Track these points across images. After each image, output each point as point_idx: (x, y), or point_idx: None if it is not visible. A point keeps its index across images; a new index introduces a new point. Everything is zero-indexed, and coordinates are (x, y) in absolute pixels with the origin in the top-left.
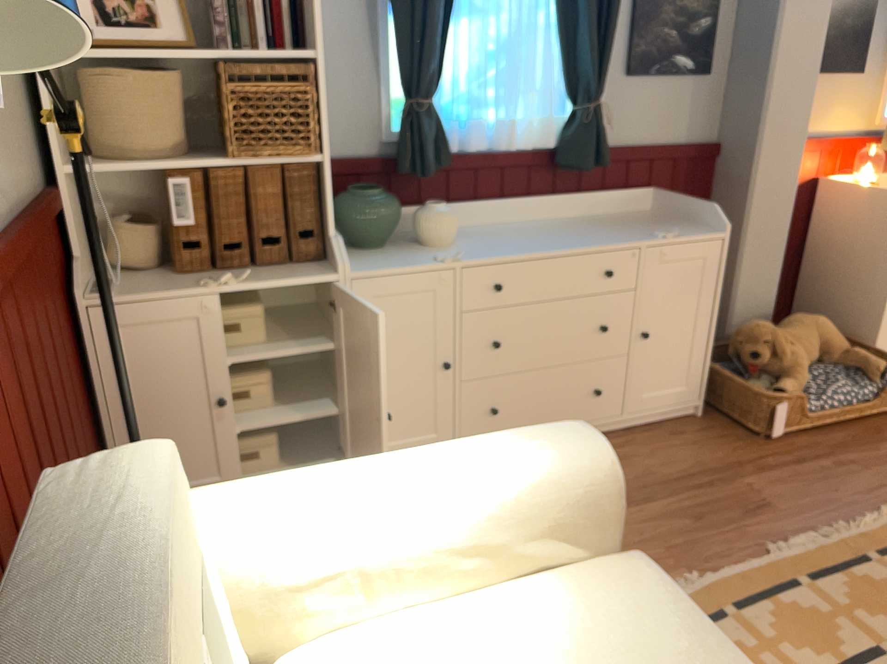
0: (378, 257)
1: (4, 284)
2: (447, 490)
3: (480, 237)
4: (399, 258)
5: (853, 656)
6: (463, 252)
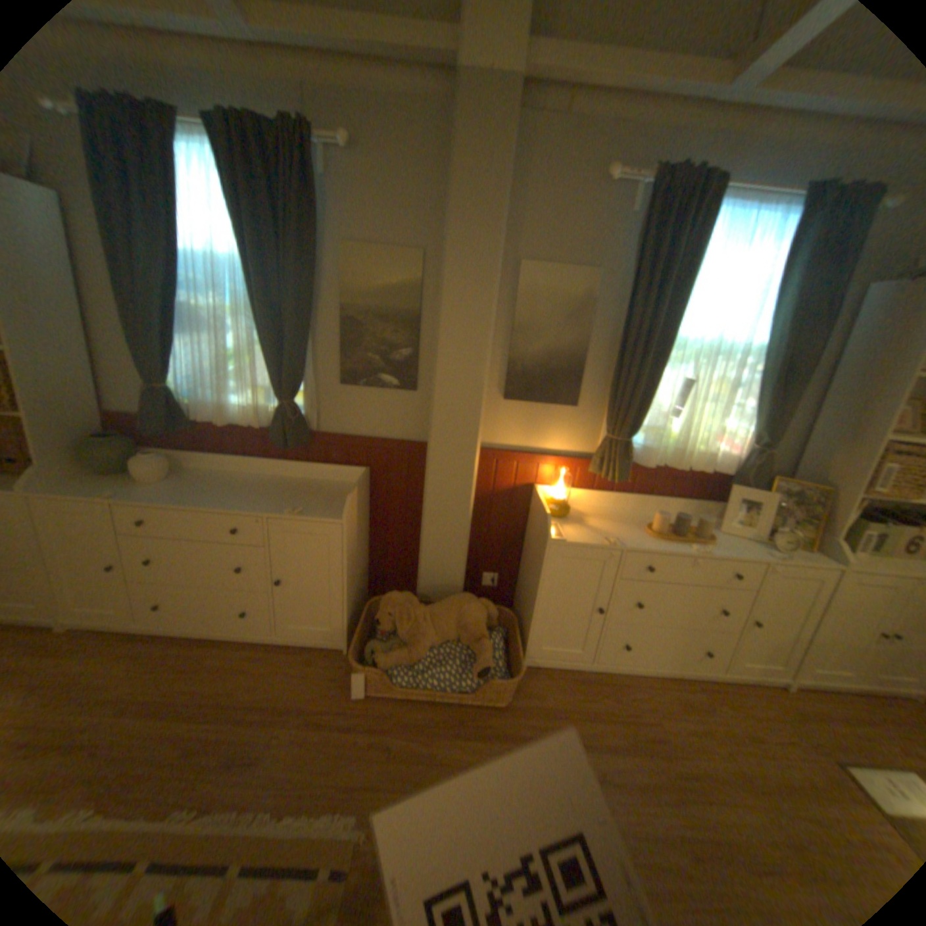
0: (84, 485)
1: None
2: None
3: (186, 483)
4: (86, 490)
5: None
6: (111, 495)
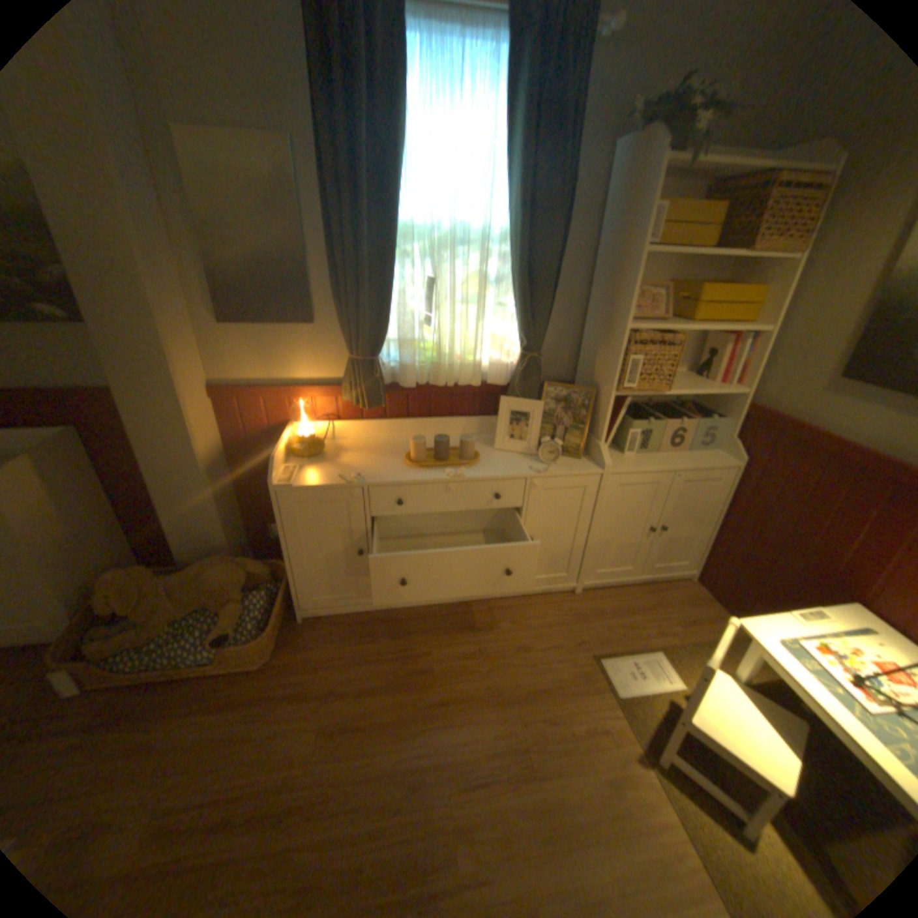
0: None
1: None
2: None
3: None
4: None
5: None
6: None
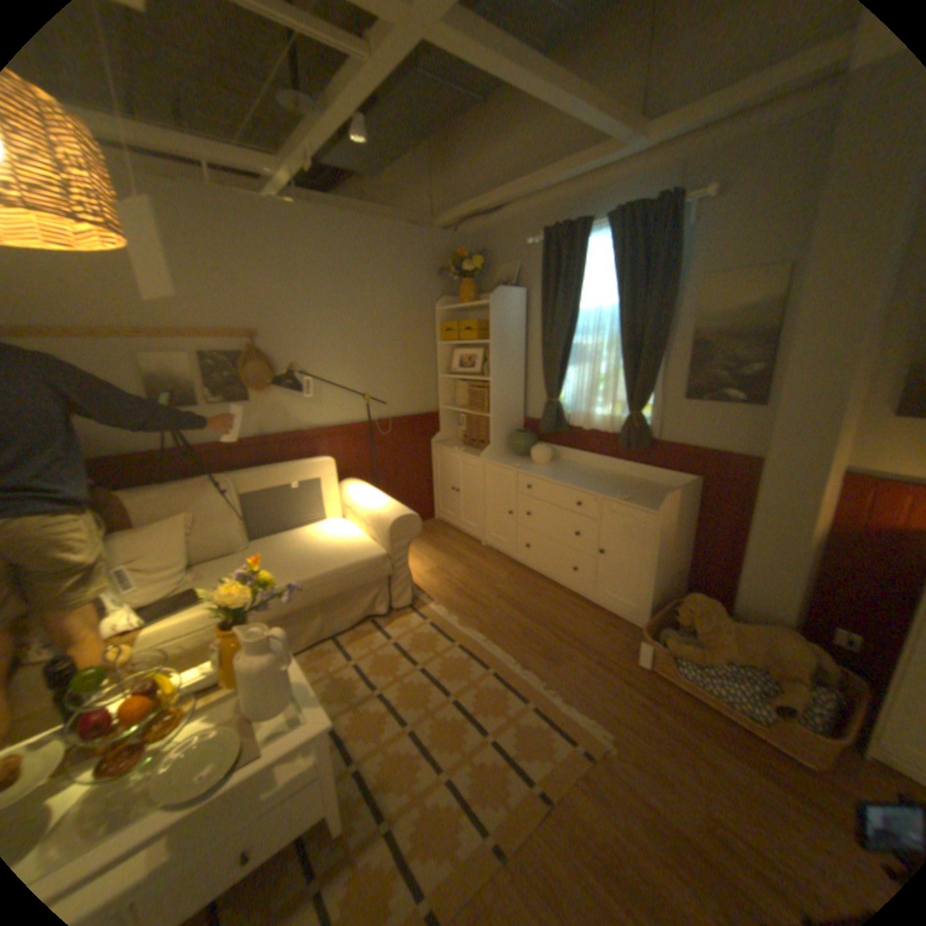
0: (508, 459)
1: (378, 430)
2: (370, 504)
3: (559, 467)
4: (508, 462)
5: (444, 685)
6: (519, 466)
